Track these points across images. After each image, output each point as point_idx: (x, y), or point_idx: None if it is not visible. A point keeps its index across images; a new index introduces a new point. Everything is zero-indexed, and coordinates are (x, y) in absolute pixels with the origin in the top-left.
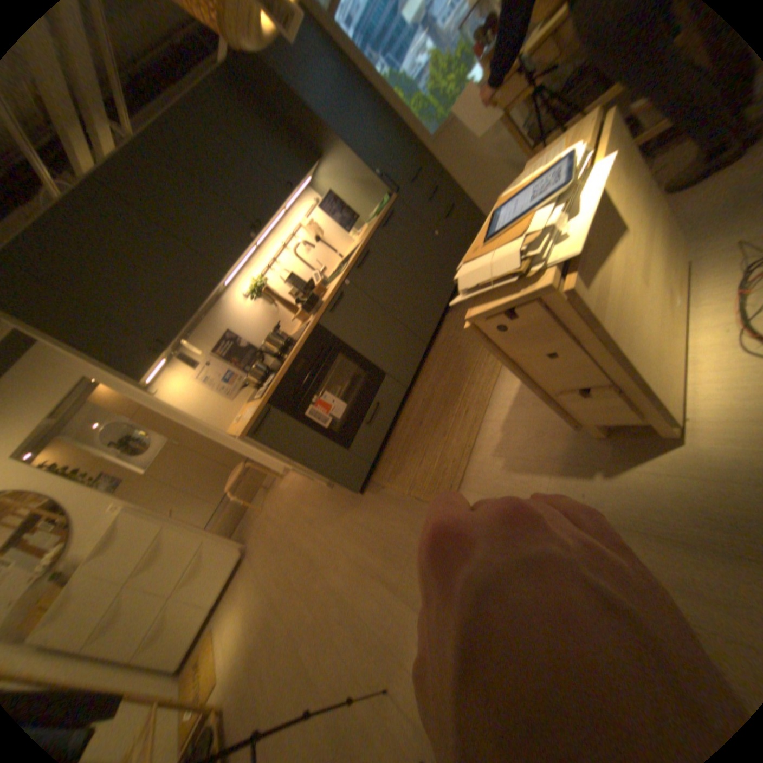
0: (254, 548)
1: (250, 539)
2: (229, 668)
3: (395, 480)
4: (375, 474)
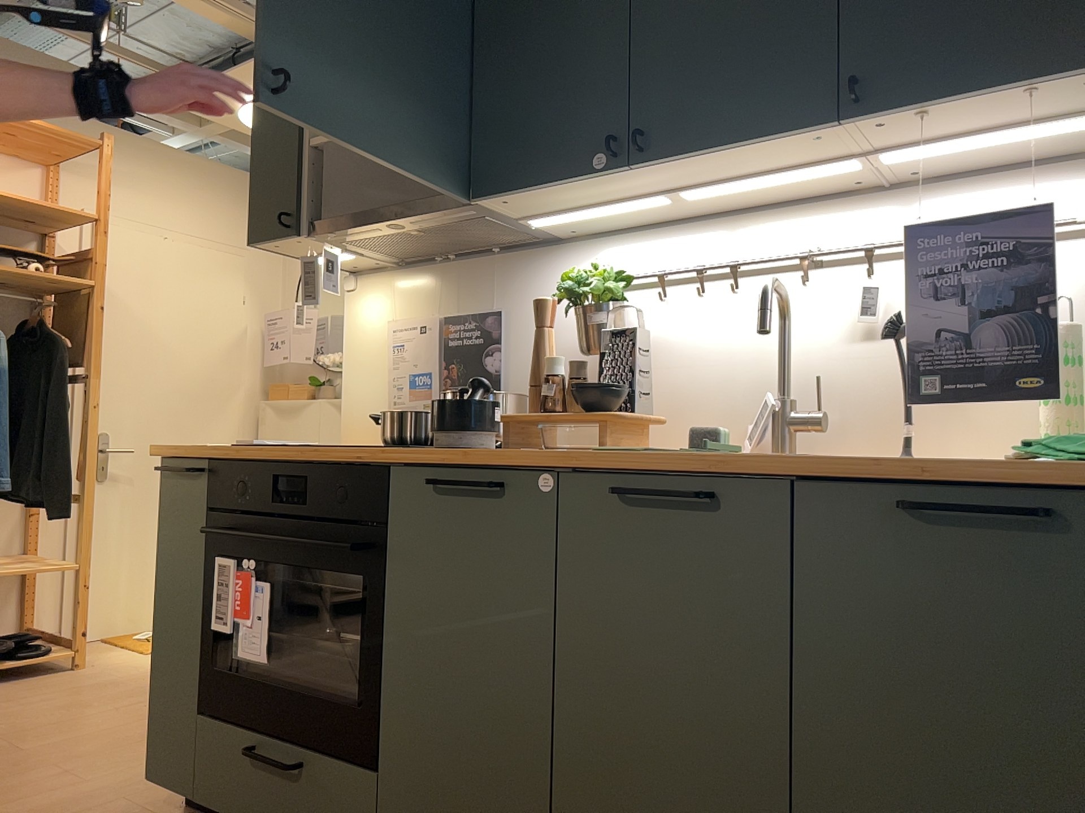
0: None
1: None
2: (136, 665)
3: None
4: None
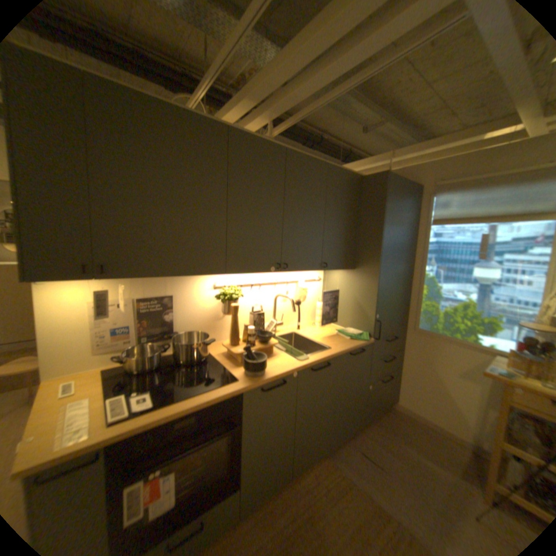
0: None
1: None
2: None
3: None
4: None
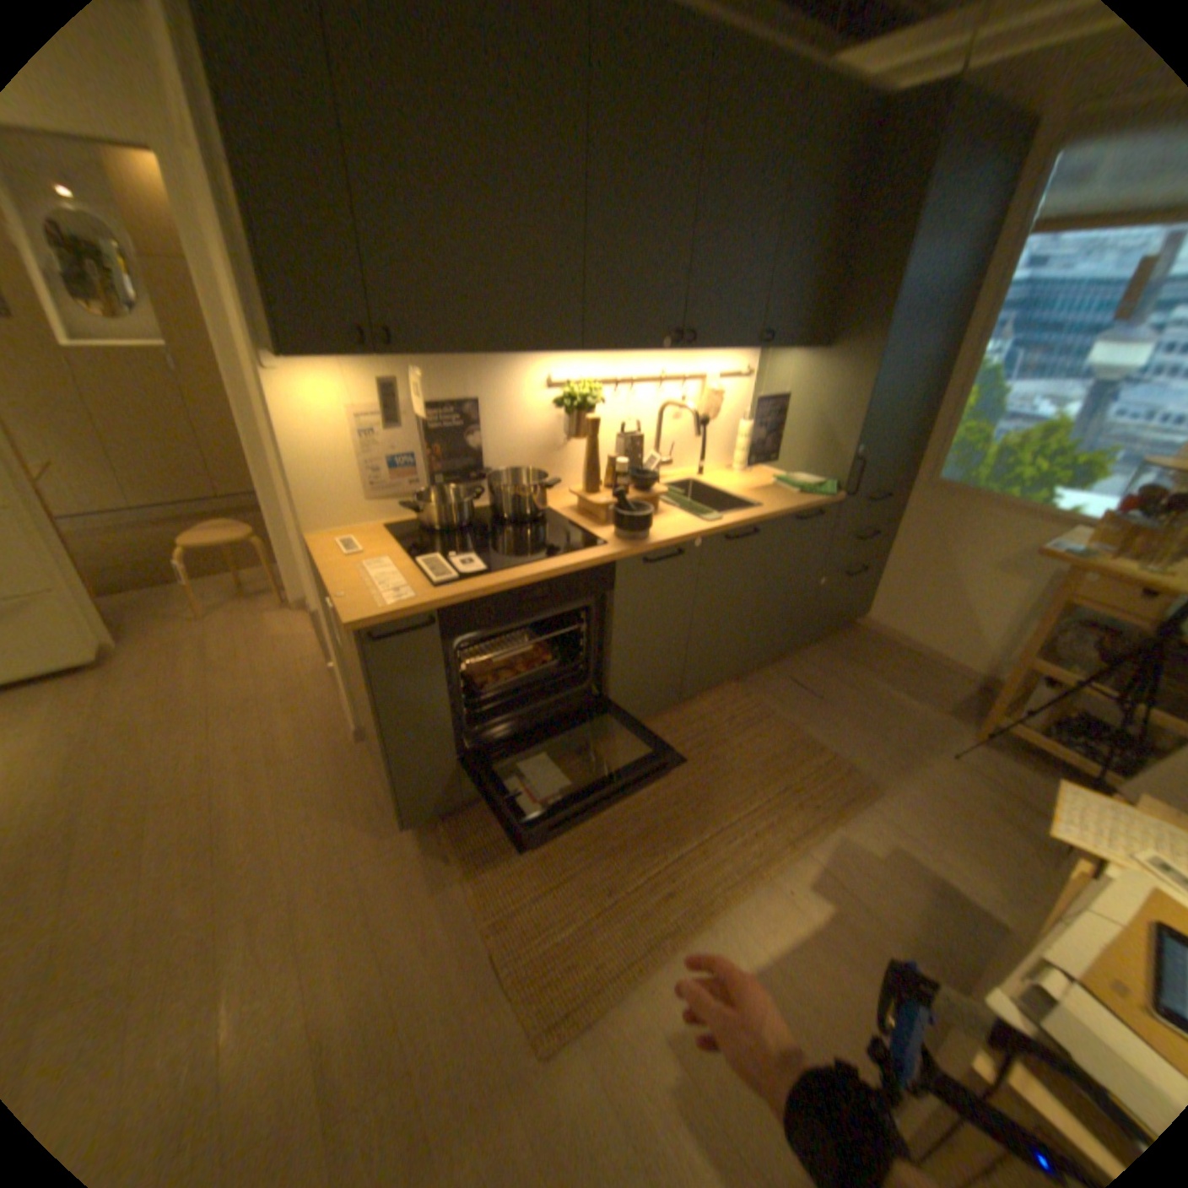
0: (128, 683)
1: (133, 656)
2: None
3: (477, 883)
4: (450, 822)
